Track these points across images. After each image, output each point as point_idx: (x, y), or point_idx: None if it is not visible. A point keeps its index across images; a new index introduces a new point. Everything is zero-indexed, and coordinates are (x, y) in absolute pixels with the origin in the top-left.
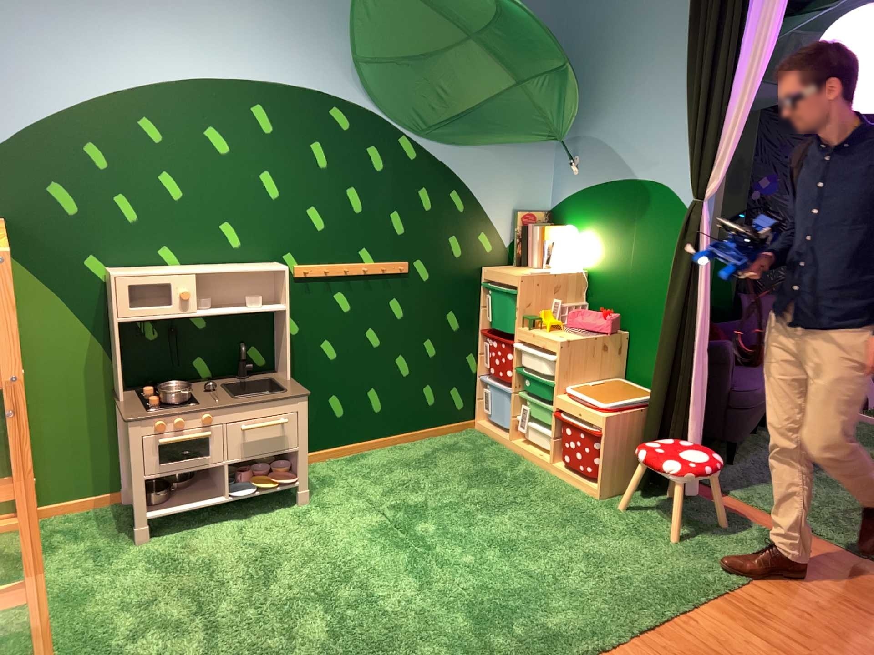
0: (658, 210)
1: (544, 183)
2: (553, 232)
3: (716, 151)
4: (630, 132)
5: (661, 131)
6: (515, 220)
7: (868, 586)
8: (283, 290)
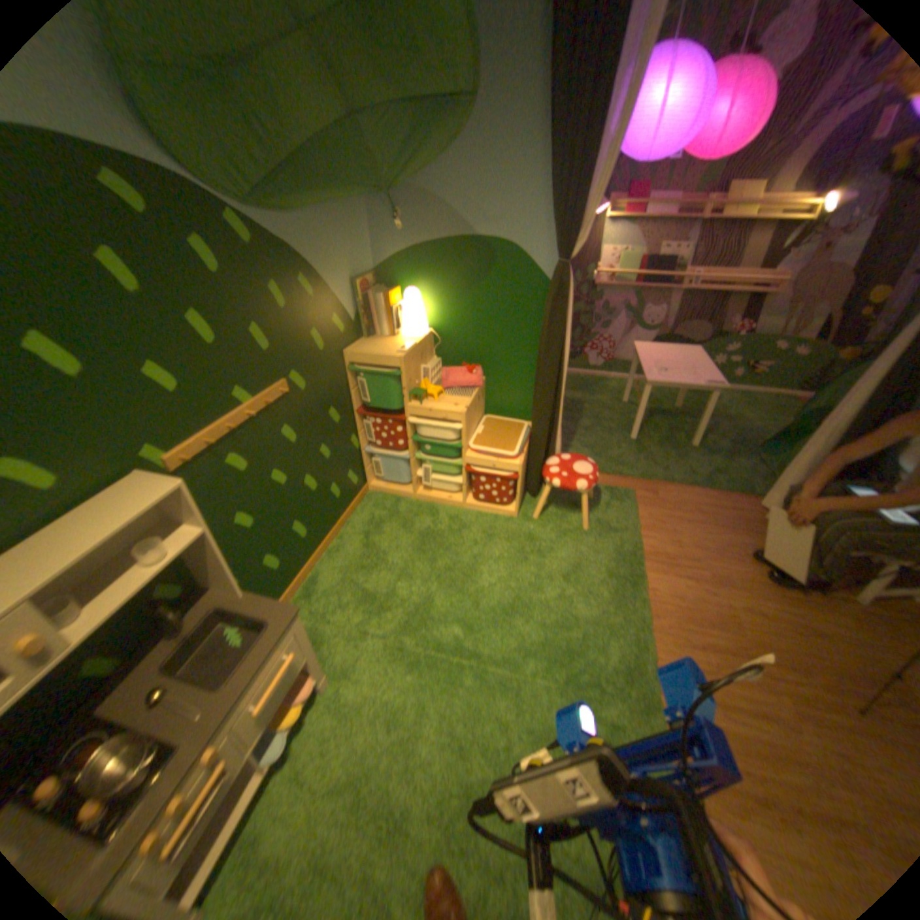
0: (511, 264)
1: (365, 238)
2: (395, 294)
3: (587, 204)
4: (471, 177)
5: (509, 177)
6: (357, 288)
7: (682, 504)
8: (174, 505)
